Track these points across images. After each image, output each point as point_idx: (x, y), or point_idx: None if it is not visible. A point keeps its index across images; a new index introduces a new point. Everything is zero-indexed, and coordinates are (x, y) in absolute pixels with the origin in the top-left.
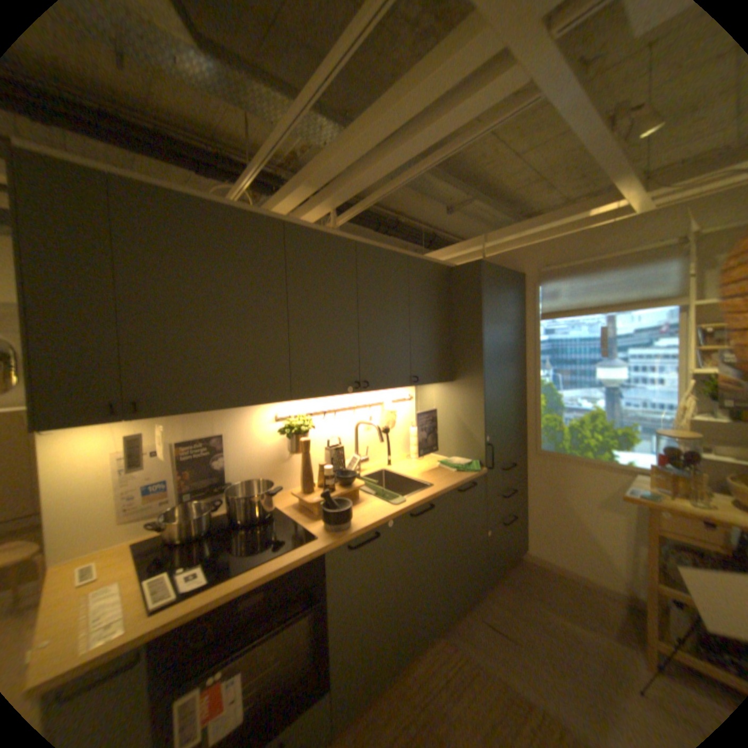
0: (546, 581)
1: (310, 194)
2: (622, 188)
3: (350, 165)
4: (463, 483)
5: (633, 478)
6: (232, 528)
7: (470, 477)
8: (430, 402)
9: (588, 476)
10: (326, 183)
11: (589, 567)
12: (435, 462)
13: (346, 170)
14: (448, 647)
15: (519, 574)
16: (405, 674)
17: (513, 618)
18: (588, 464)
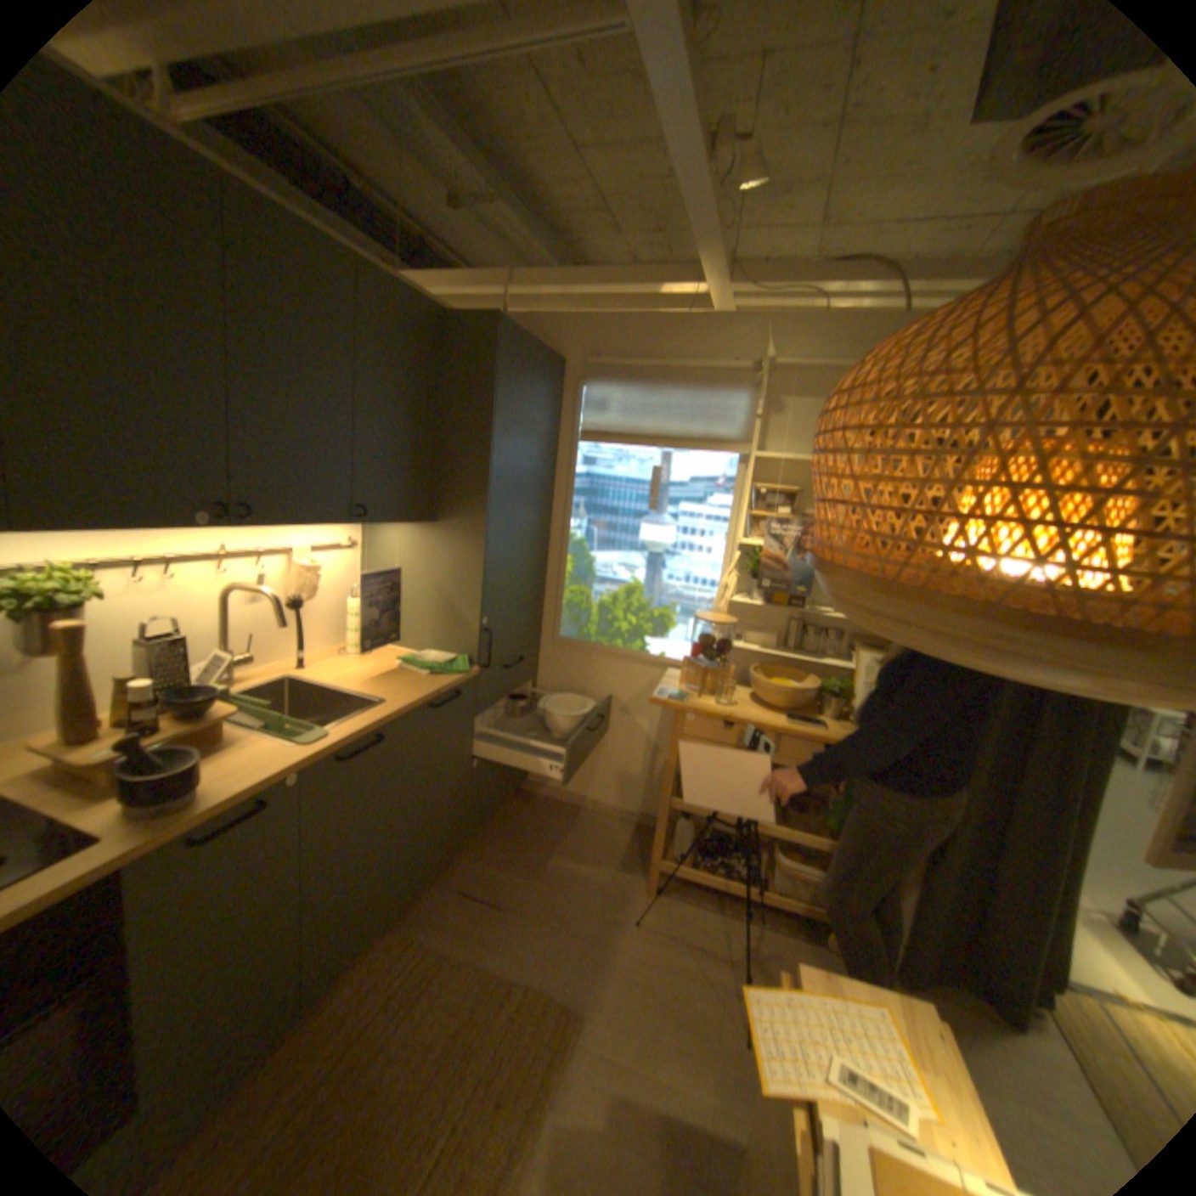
0: (547, 813)
1: None
2: (706, 265)
3: None
4: (440, 693)
5: (662, 672)
6: None
7: (452, 682)
8: (391, 556)
9: (613, 671)
10: None
11: (600, 786)
12: (394, 659)
13: None
14: (396, 944)
15: (513, 811)
16: (316, 1010)
17: (499, 874)
18: (615, 655)
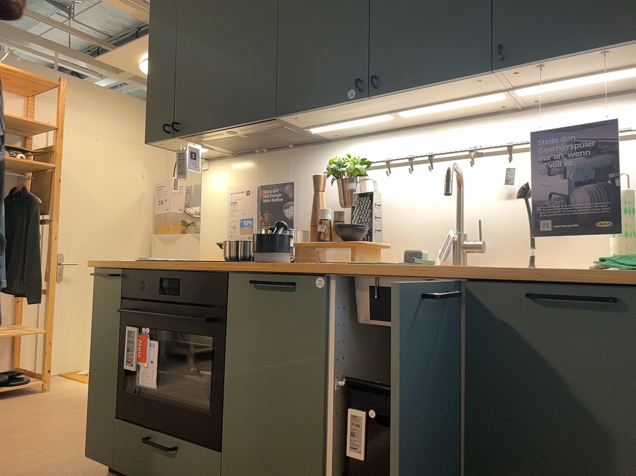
0: None
1: None
2: None
3: None
4: (550, 278)
5: None
6: None
7: (611, 278)
8: None
9: None
10: None
11: None
12: None
13: None
14: None
15: None
16: None
17: None
18: None
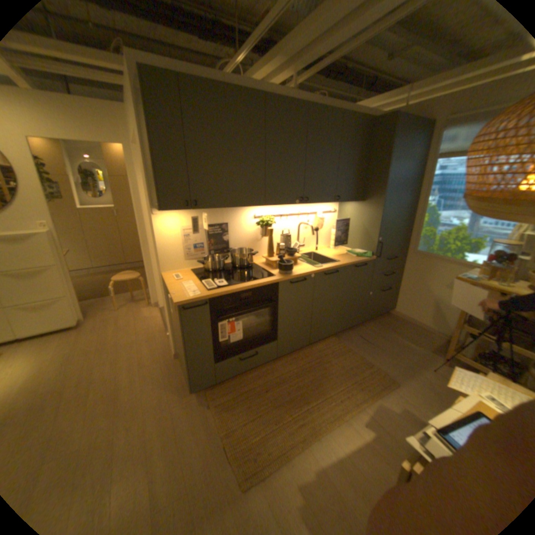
0: (402, 324)
1: (280, 64)
2: None
3: (309, 43)
4: (359, 262)
5: (474, 270)
6: (234, 268)
7: (364, 260)
8: (347, 214)
9: (445, 268)
10: (292, 55)
11: (431, 319)
12: (345, 251)
13: (306, 46)
14: (337, 341)
15: (387, 319)
16: (313, 347)
17: (376, 336)
18: (447, 260)
